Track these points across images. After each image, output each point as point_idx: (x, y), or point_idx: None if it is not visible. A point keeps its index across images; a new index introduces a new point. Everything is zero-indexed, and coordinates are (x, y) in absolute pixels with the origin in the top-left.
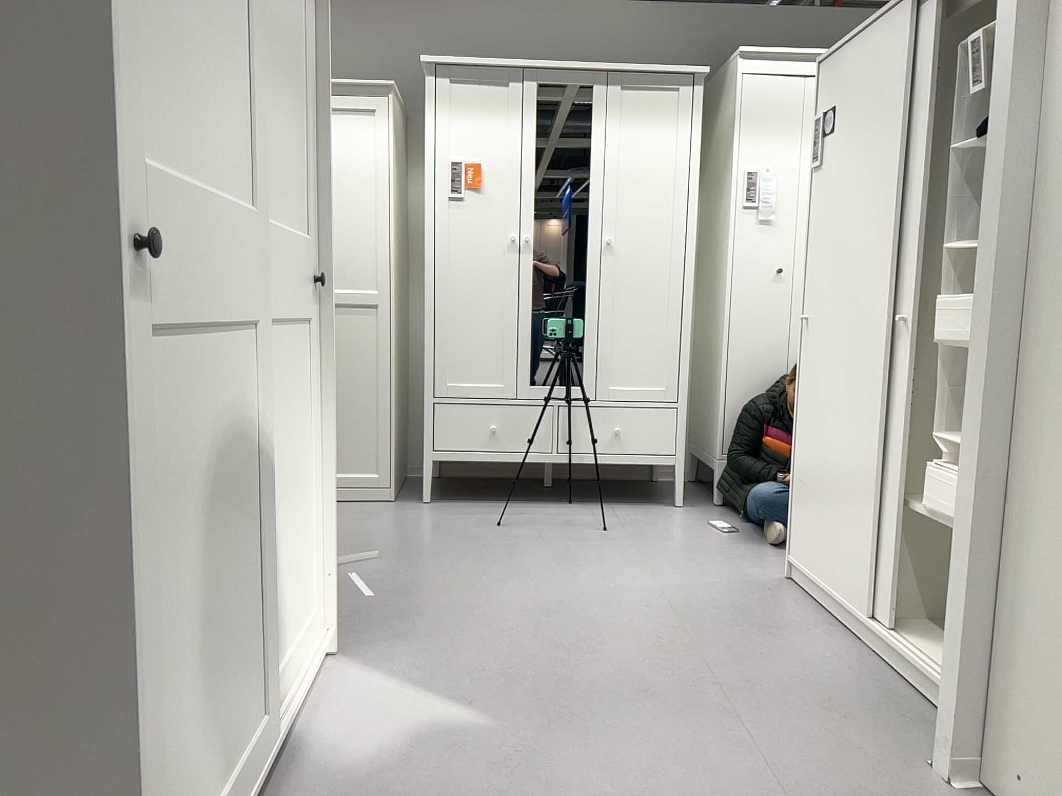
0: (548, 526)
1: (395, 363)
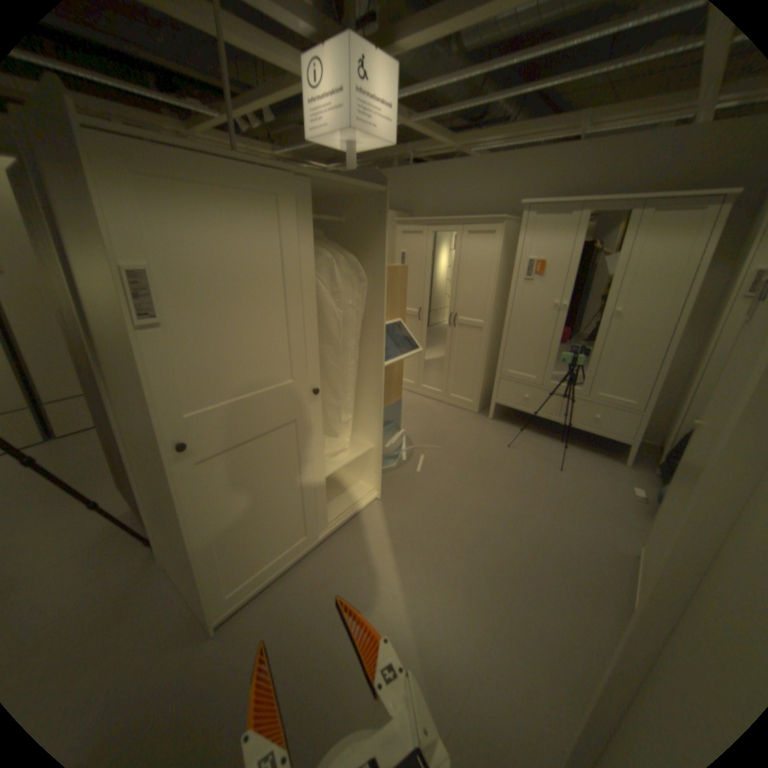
0: (533, 455)
1: (487, 355)
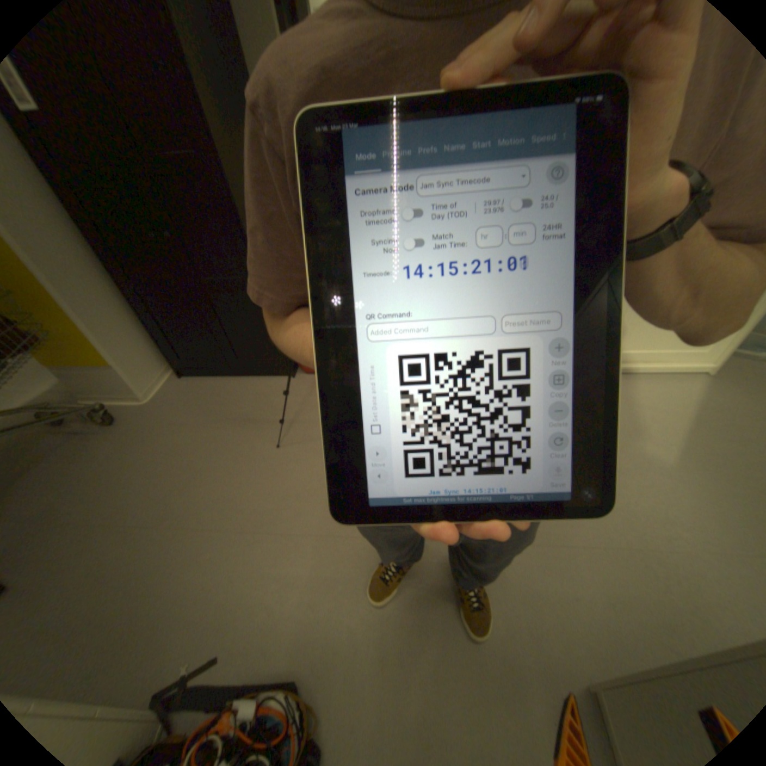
0: None
1: None
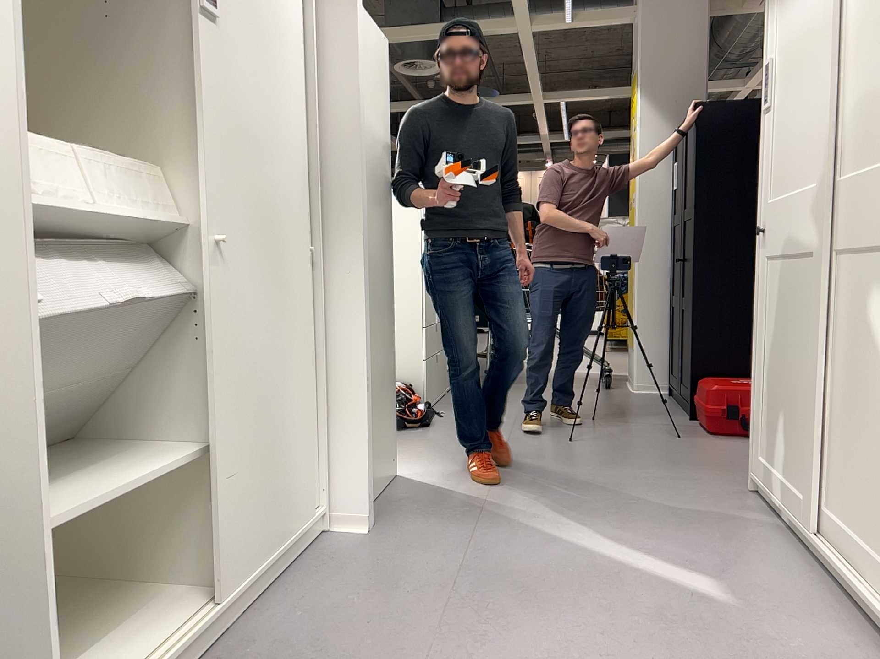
0: None
1: None
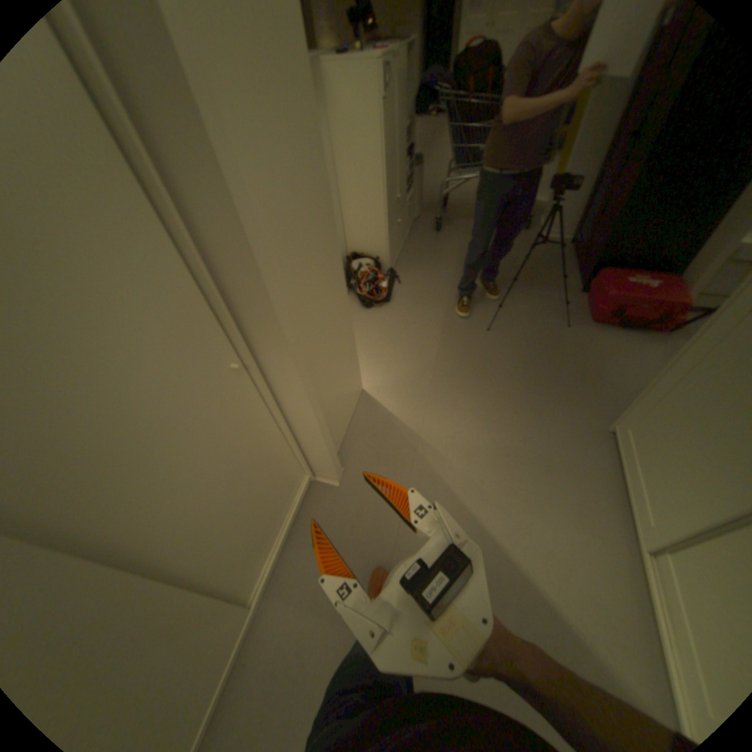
0: None
1: None
